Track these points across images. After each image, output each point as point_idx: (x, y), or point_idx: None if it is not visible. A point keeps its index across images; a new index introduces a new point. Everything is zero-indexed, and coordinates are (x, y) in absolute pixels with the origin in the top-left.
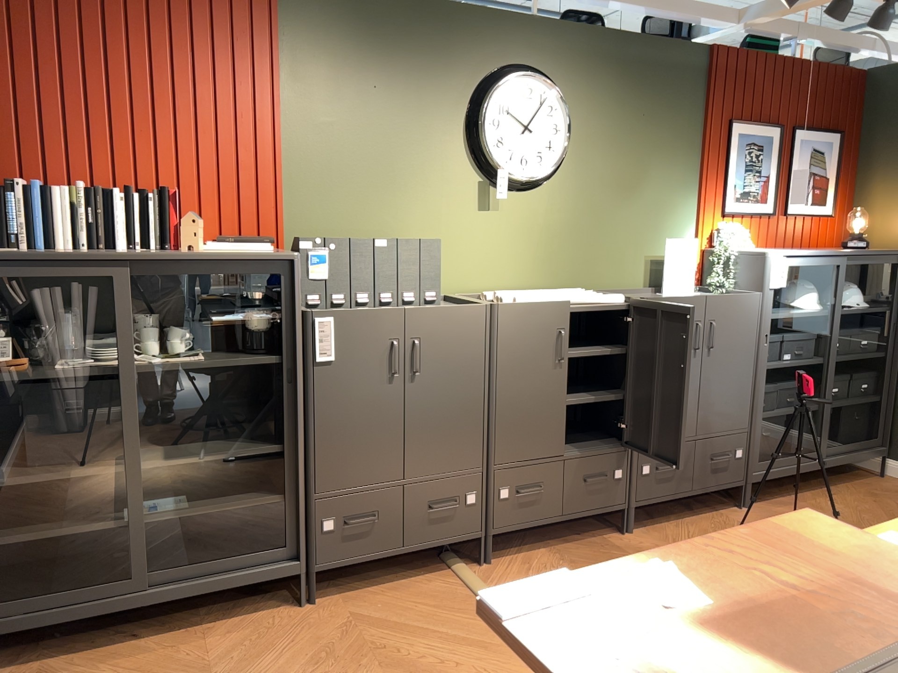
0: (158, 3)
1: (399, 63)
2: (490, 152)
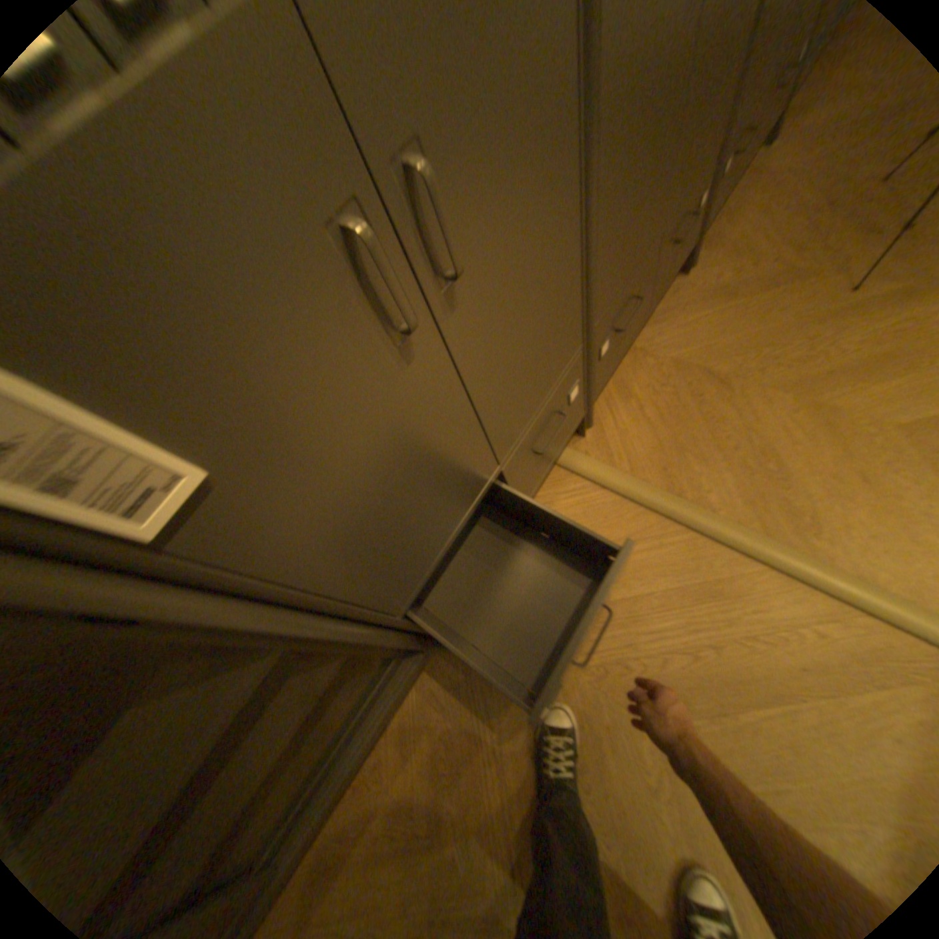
0: None
1: None
2: None
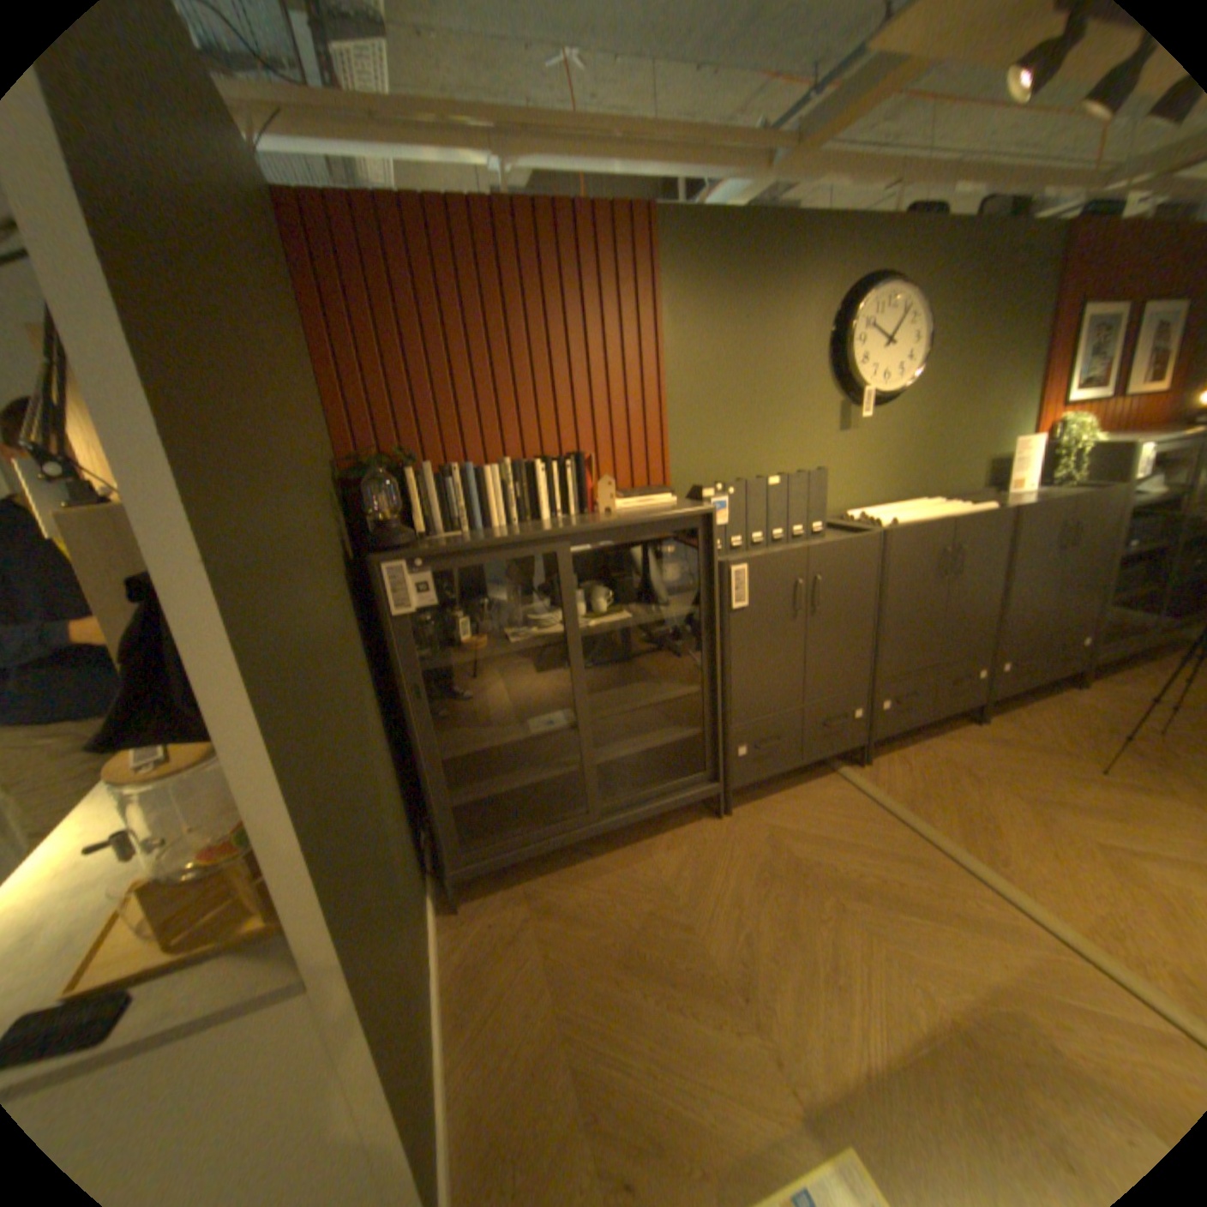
0: (546, 255)
1: (769, 285)
2: (857, 370)
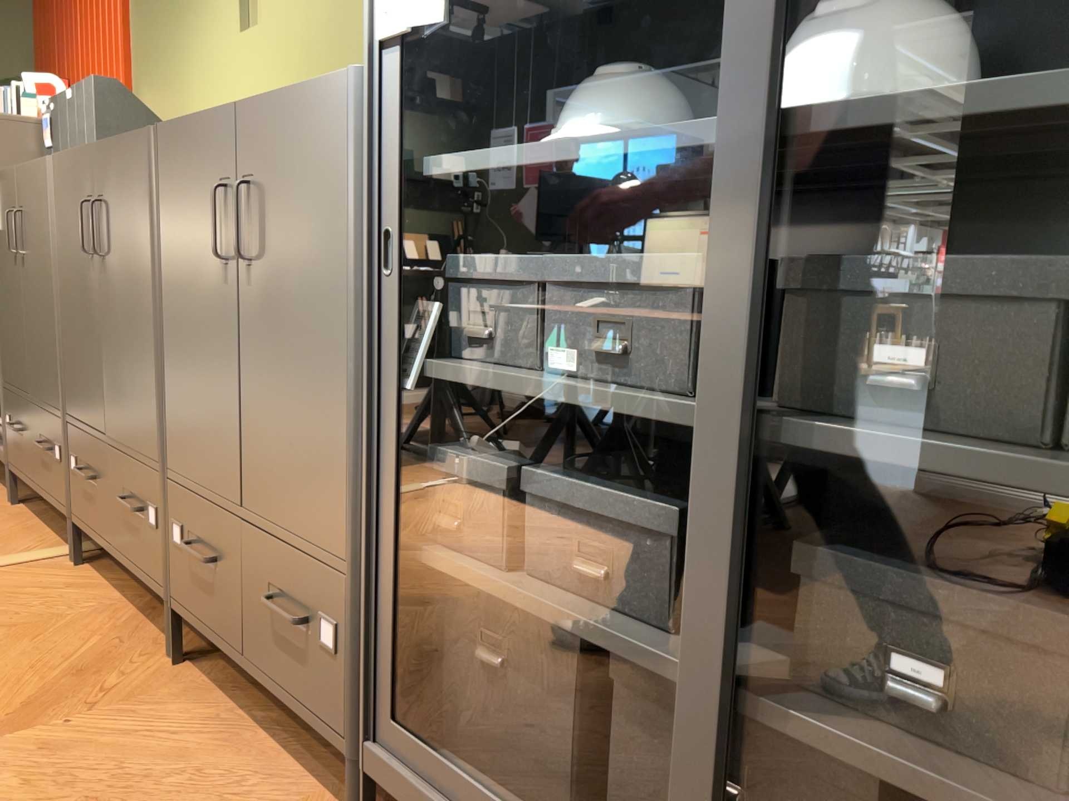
0: None
1: None
2: None
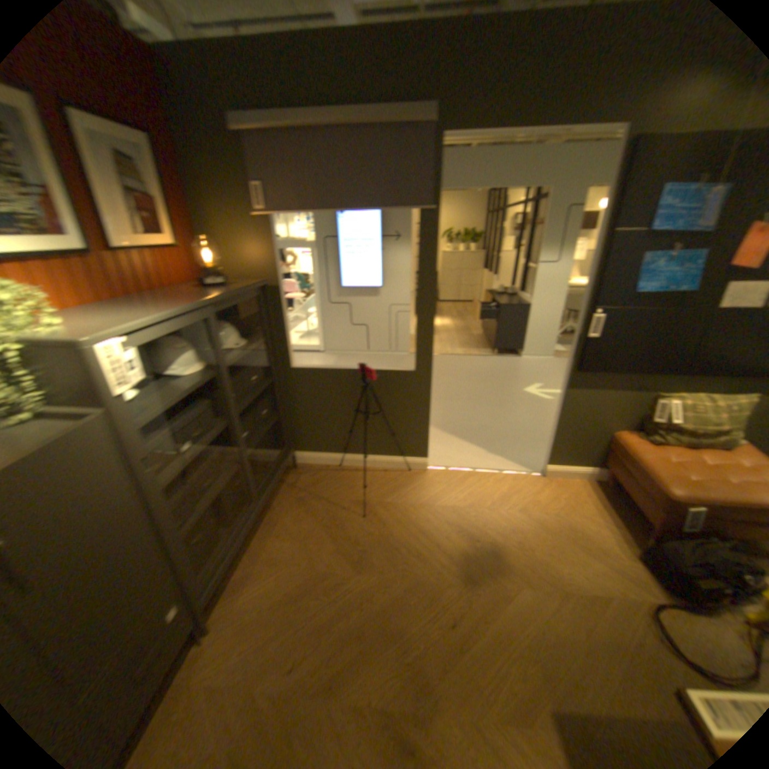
0: None
1: None
2: None
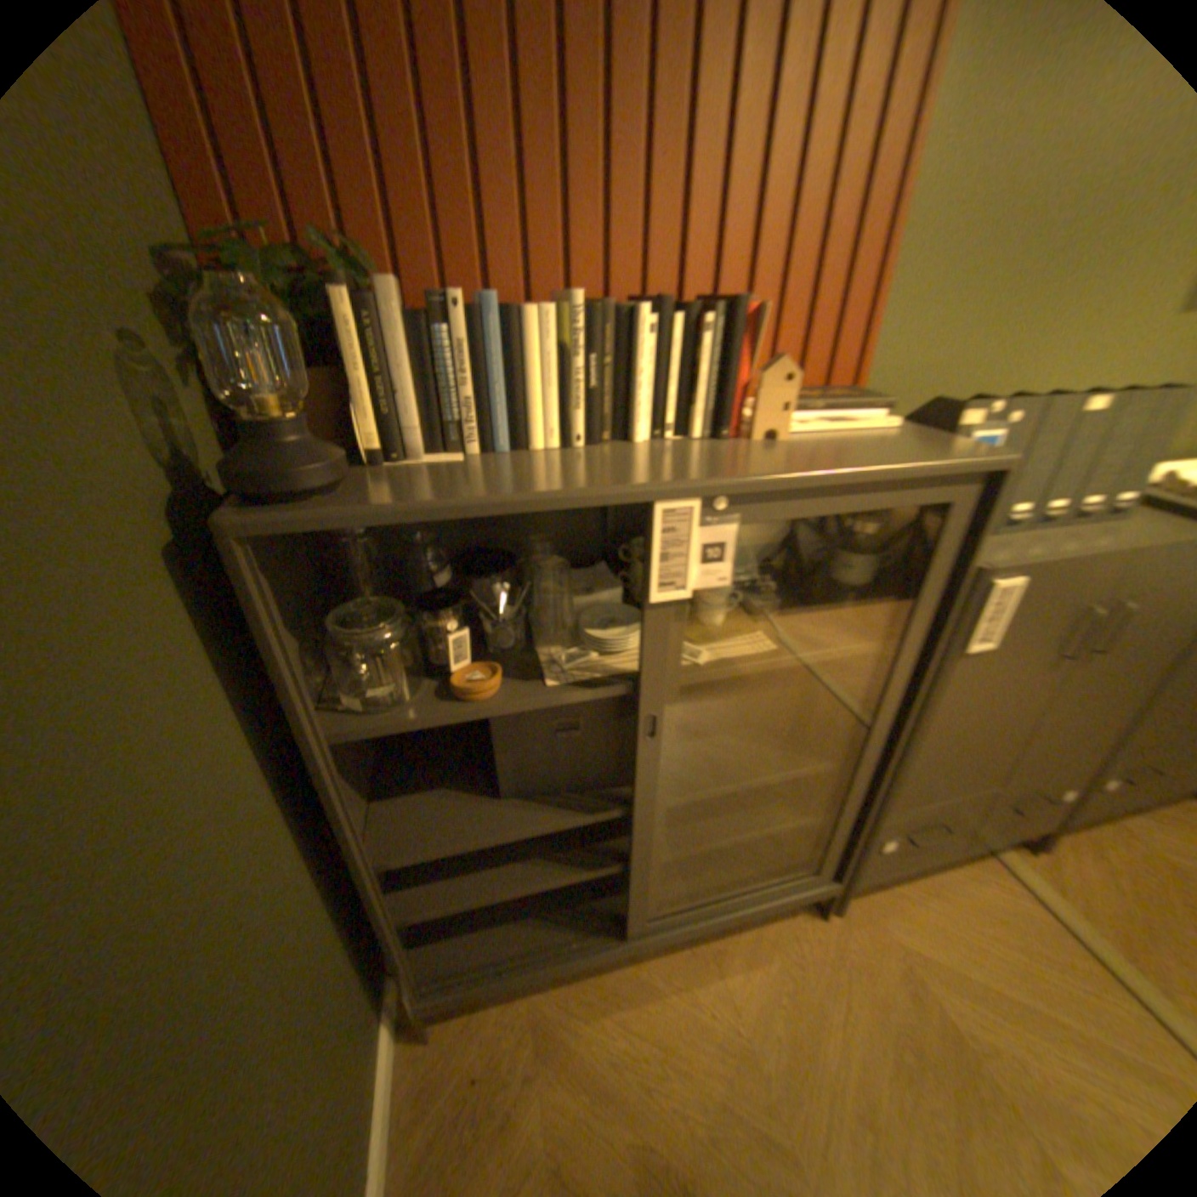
0: None
1: None
2: None
